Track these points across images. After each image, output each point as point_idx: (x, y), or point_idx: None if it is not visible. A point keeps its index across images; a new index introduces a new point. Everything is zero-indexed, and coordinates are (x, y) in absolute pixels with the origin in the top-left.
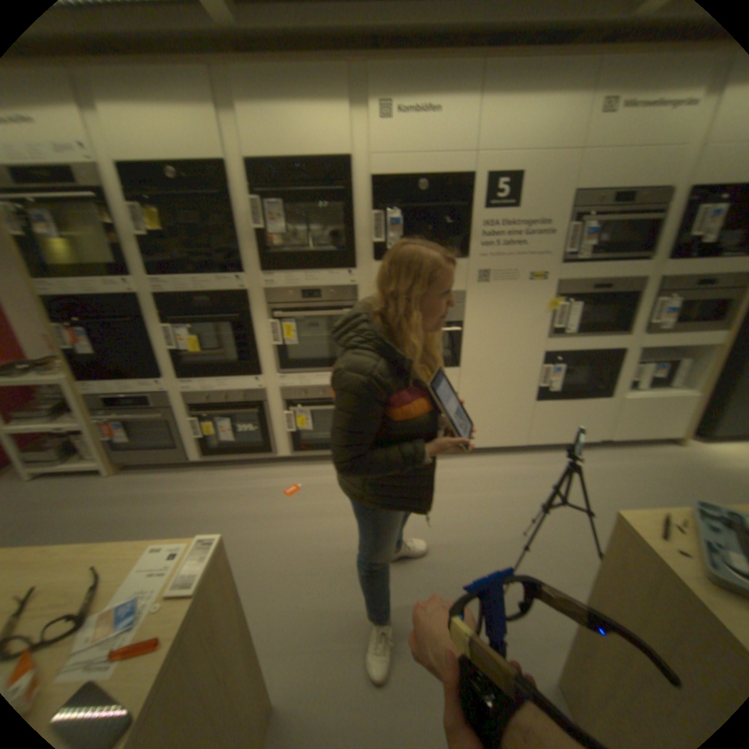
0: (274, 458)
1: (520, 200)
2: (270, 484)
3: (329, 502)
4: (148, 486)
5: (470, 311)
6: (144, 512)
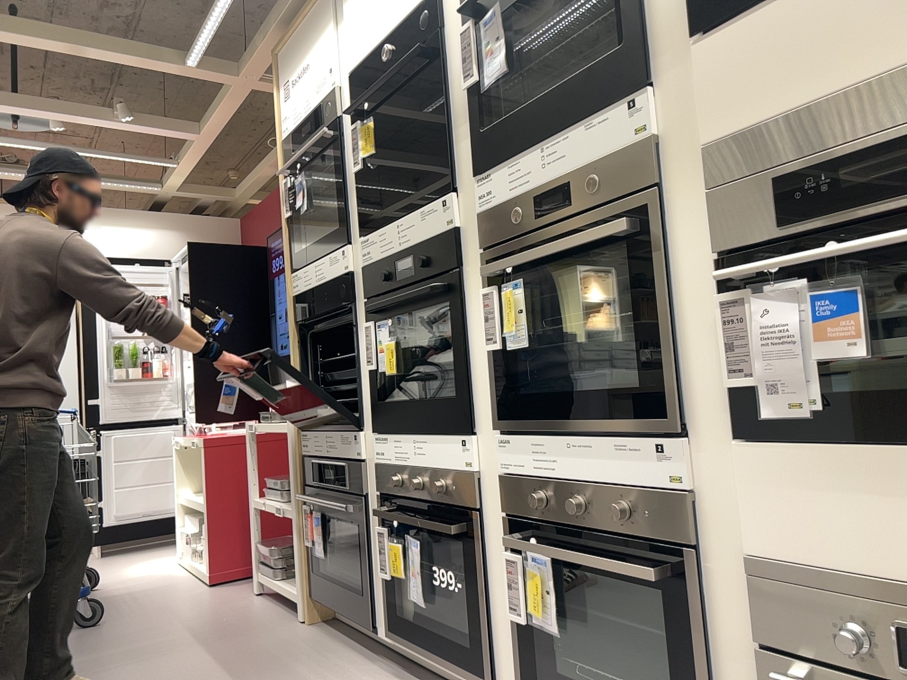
0: None
1: None
2: None
3: None
4: (316, 656)
5: None
6: None
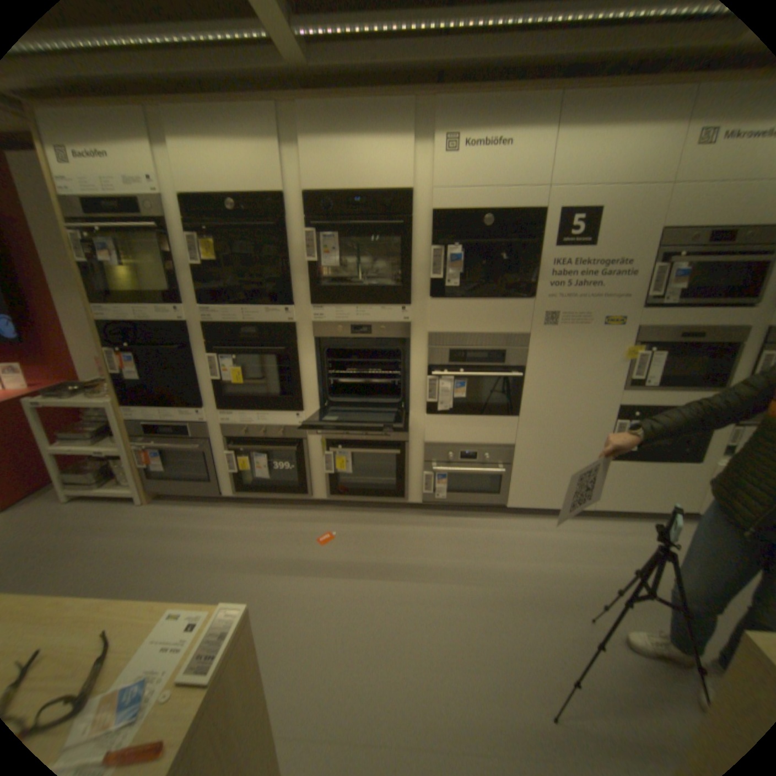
0: (311, 500)
1: (598, 237)
2: (305, 529)
3: (367, 556)
4: (182, 519)
5: (535, 356)
6: (175, 547)
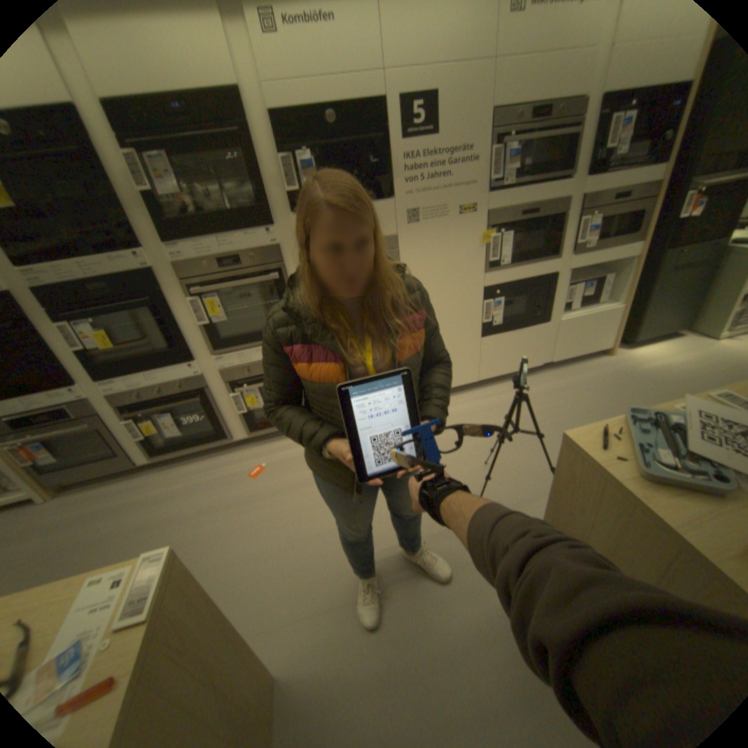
0: (231, 443)
1: (439, 125)
2: (233, 470)
3: (298, 474)
4: (97, 501)
5: (406, 257)
6: (99, 528)
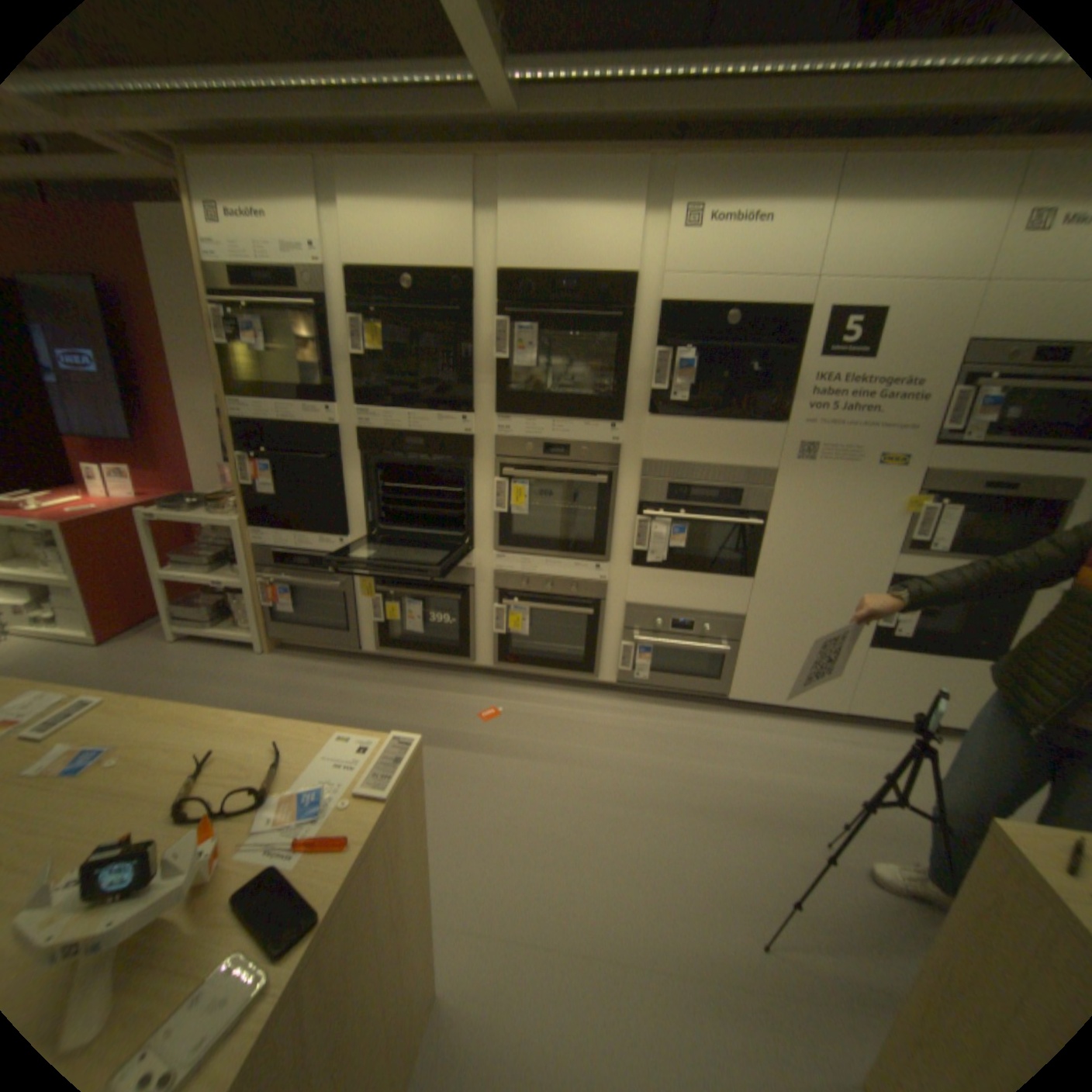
0: (472, 666)
1: (878, 348)
2: (464, 702)
3: (541, 740)
4: (311, 675)
5: (782, 500)
6: (304, 706)
